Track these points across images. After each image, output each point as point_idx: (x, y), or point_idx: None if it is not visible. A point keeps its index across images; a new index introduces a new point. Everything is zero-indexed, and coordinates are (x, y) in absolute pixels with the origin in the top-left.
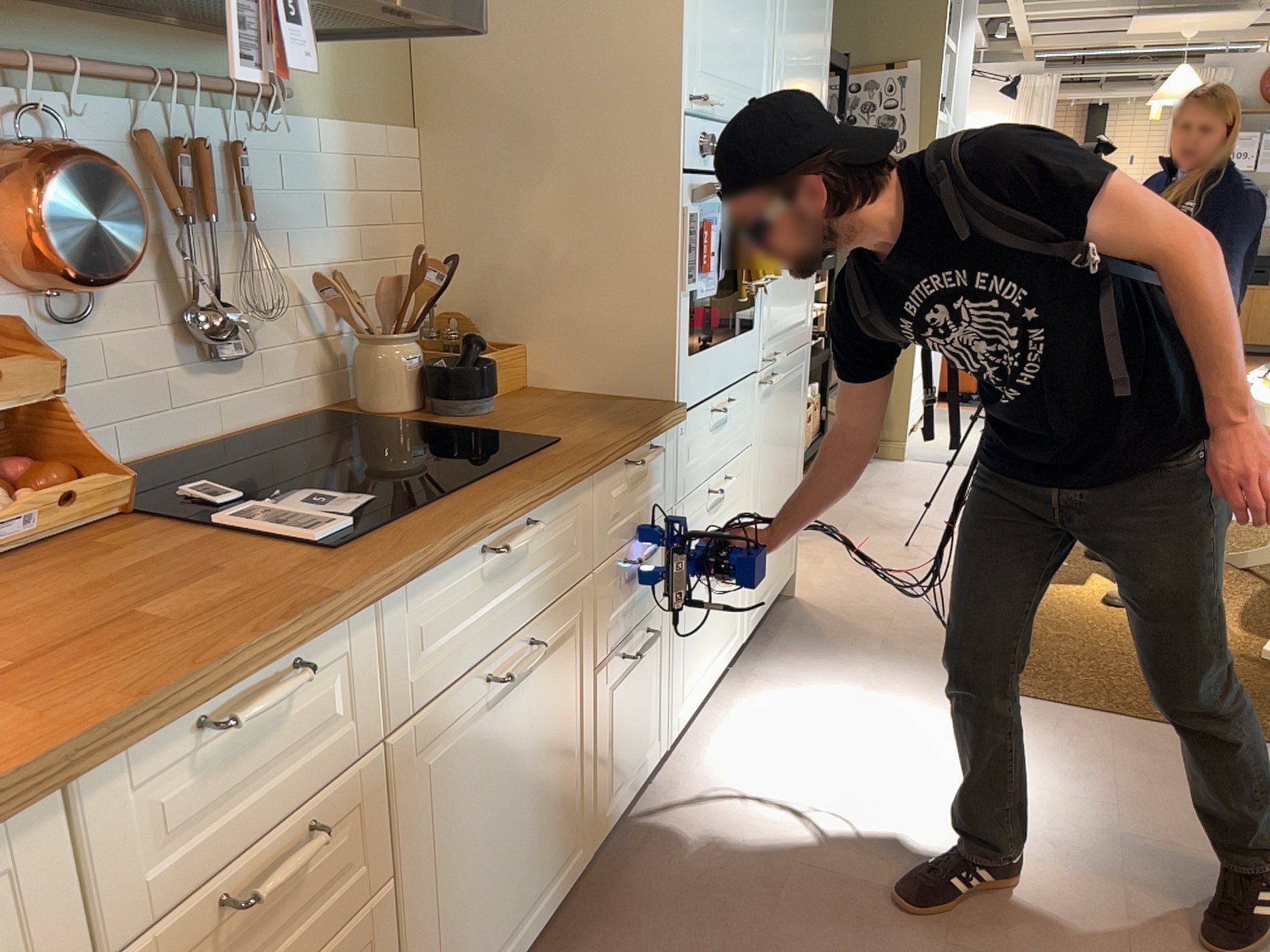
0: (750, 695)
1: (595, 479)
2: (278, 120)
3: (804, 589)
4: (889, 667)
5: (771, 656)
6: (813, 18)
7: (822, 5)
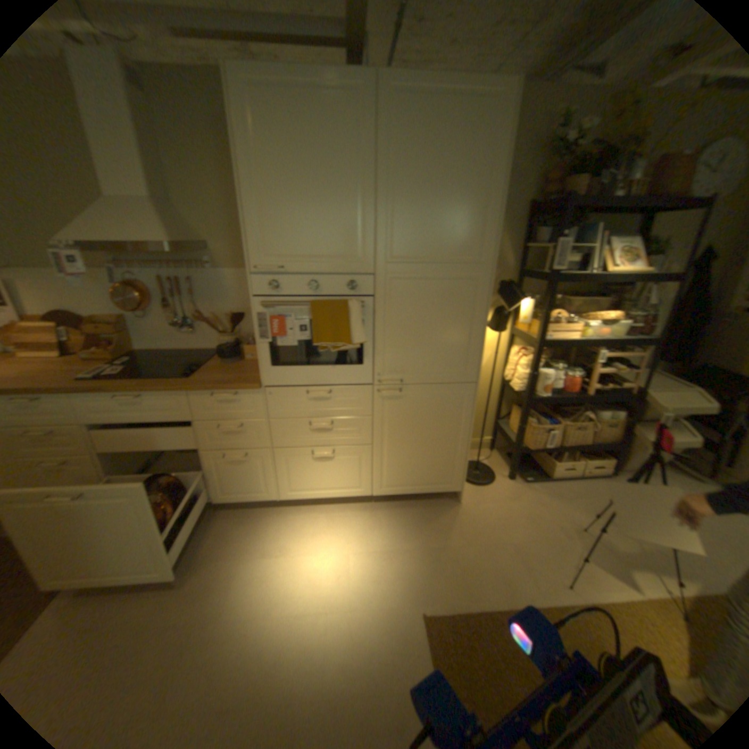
0: (354, 516)
1: (187, 394)
2: (204, 269)
3: (474, 505)
4: (415, 559)
5: (393, 513)
6: (456, 200)
7: (479, 188)
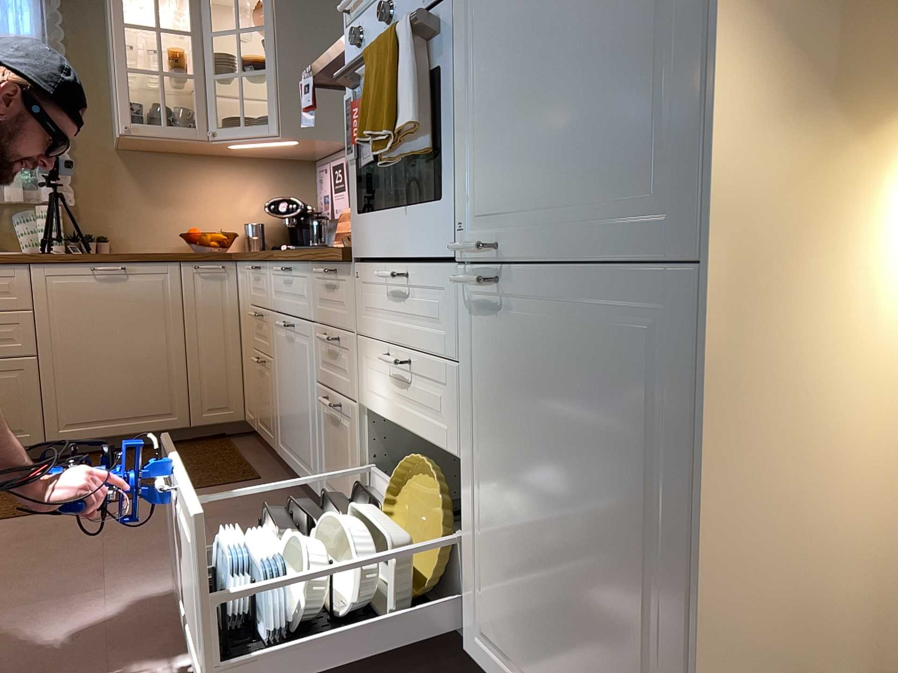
0: None
1: (310, 269)
2: None
3: None
4: None
5: None
6: None
7: None
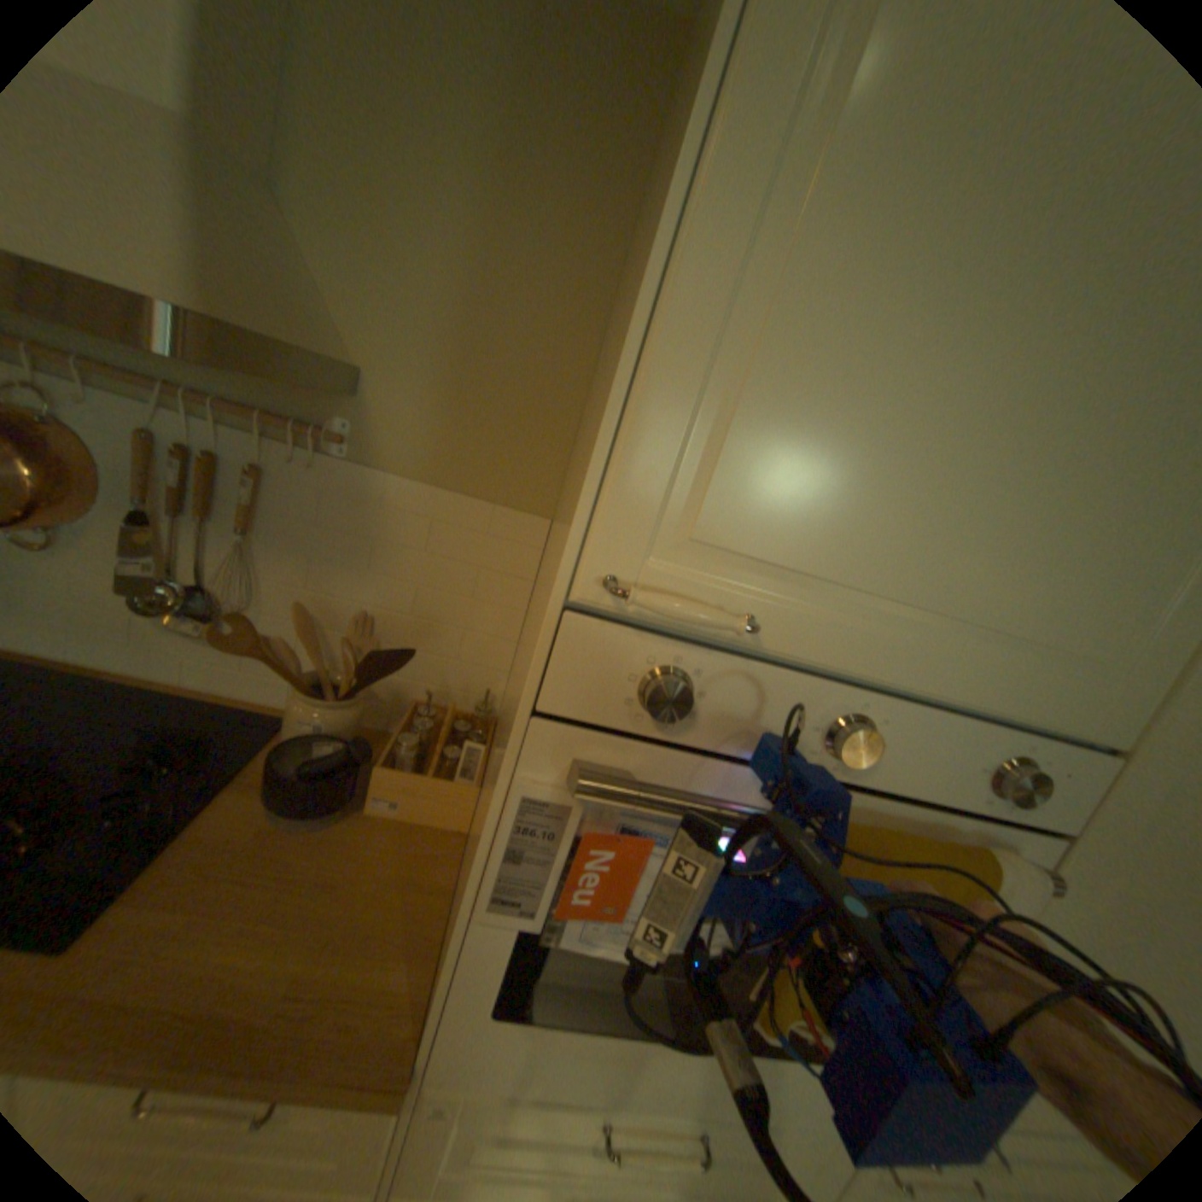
0: None
1: None
2: (318, 455)
3: None
4: None
5: None
6: None
7: None
